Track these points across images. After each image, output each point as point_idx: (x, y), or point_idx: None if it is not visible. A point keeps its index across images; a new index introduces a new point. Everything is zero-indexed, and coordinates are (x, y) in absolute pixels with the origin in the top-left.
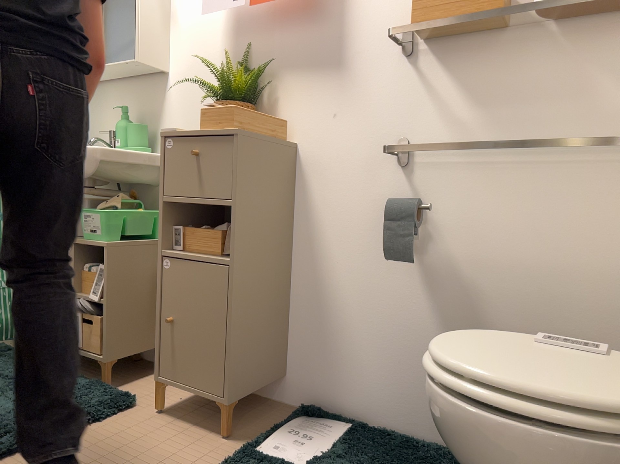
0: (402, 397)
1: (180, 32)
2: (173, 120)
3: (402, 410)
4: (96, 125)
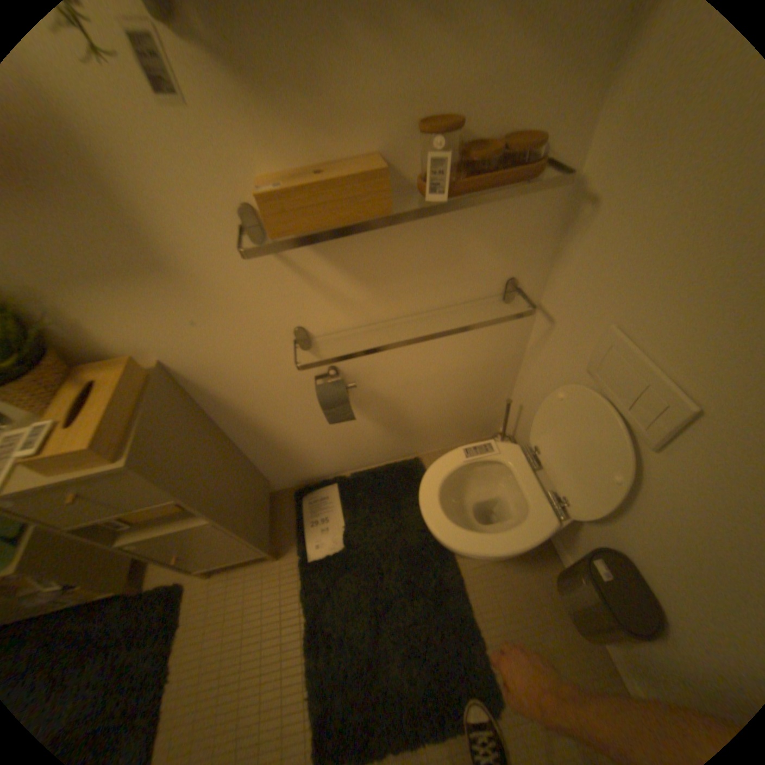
0: (358, 456)
1: None
2: None
3: (359, 459)
4: None
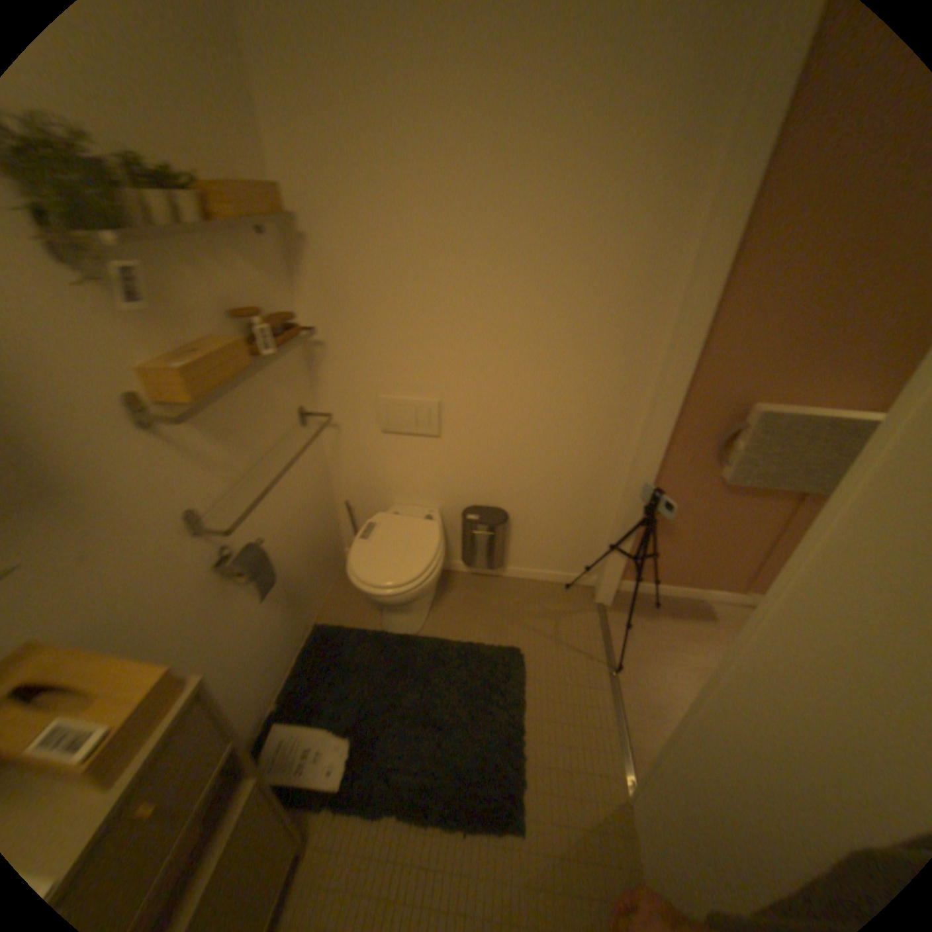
0: (271, 670)
1: None
2: None
3: (273, 675)
4: None
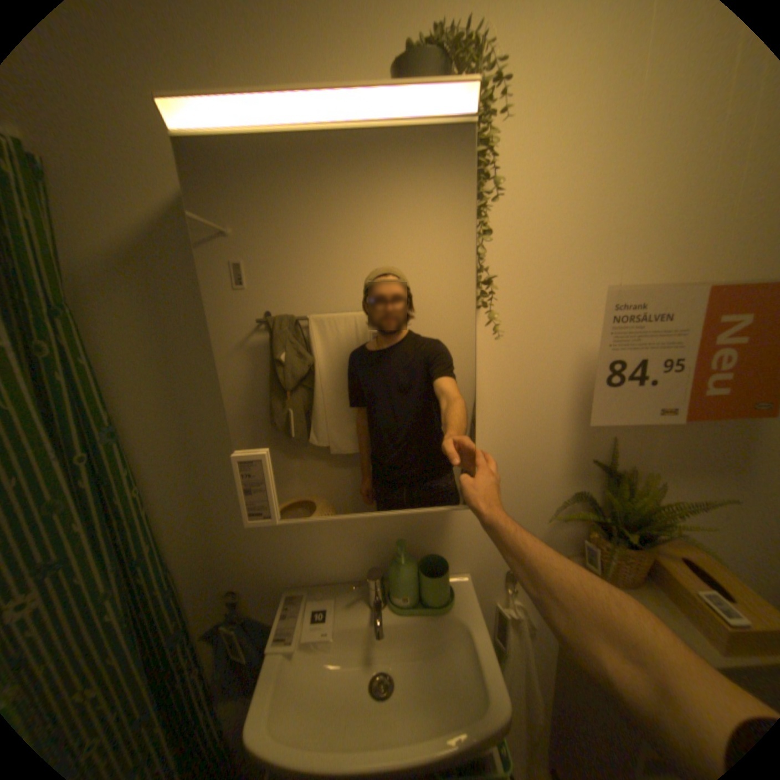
0: None
1: (481, 412)
2: (468, 531)
3: None
4: (287, 545)
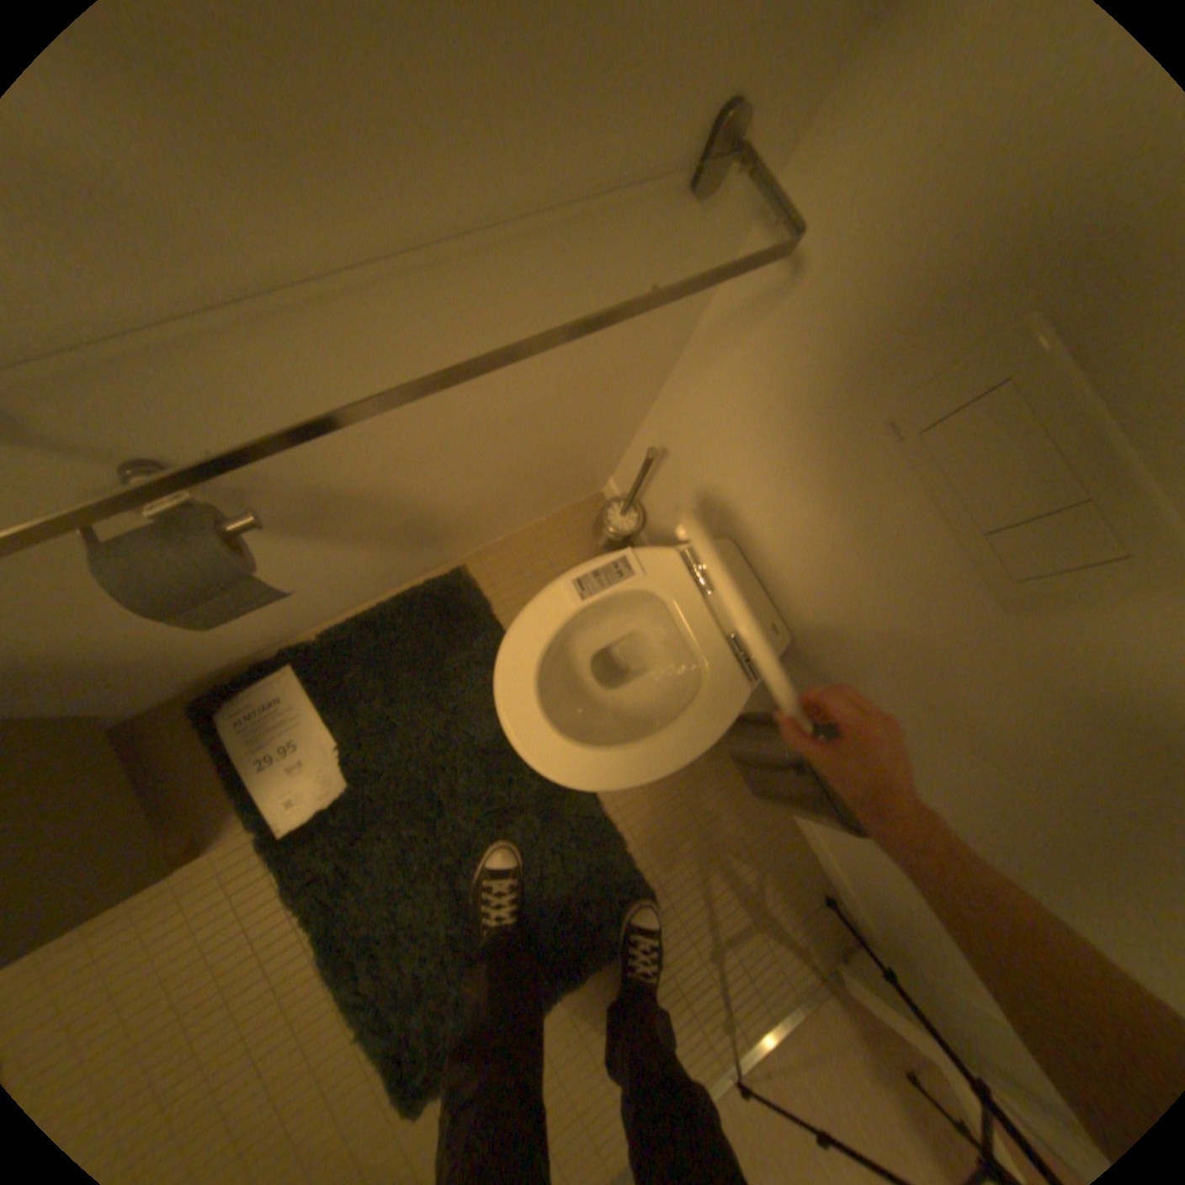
0: (324, 603)
1: None
2: None
3: (329, 606)
4: None
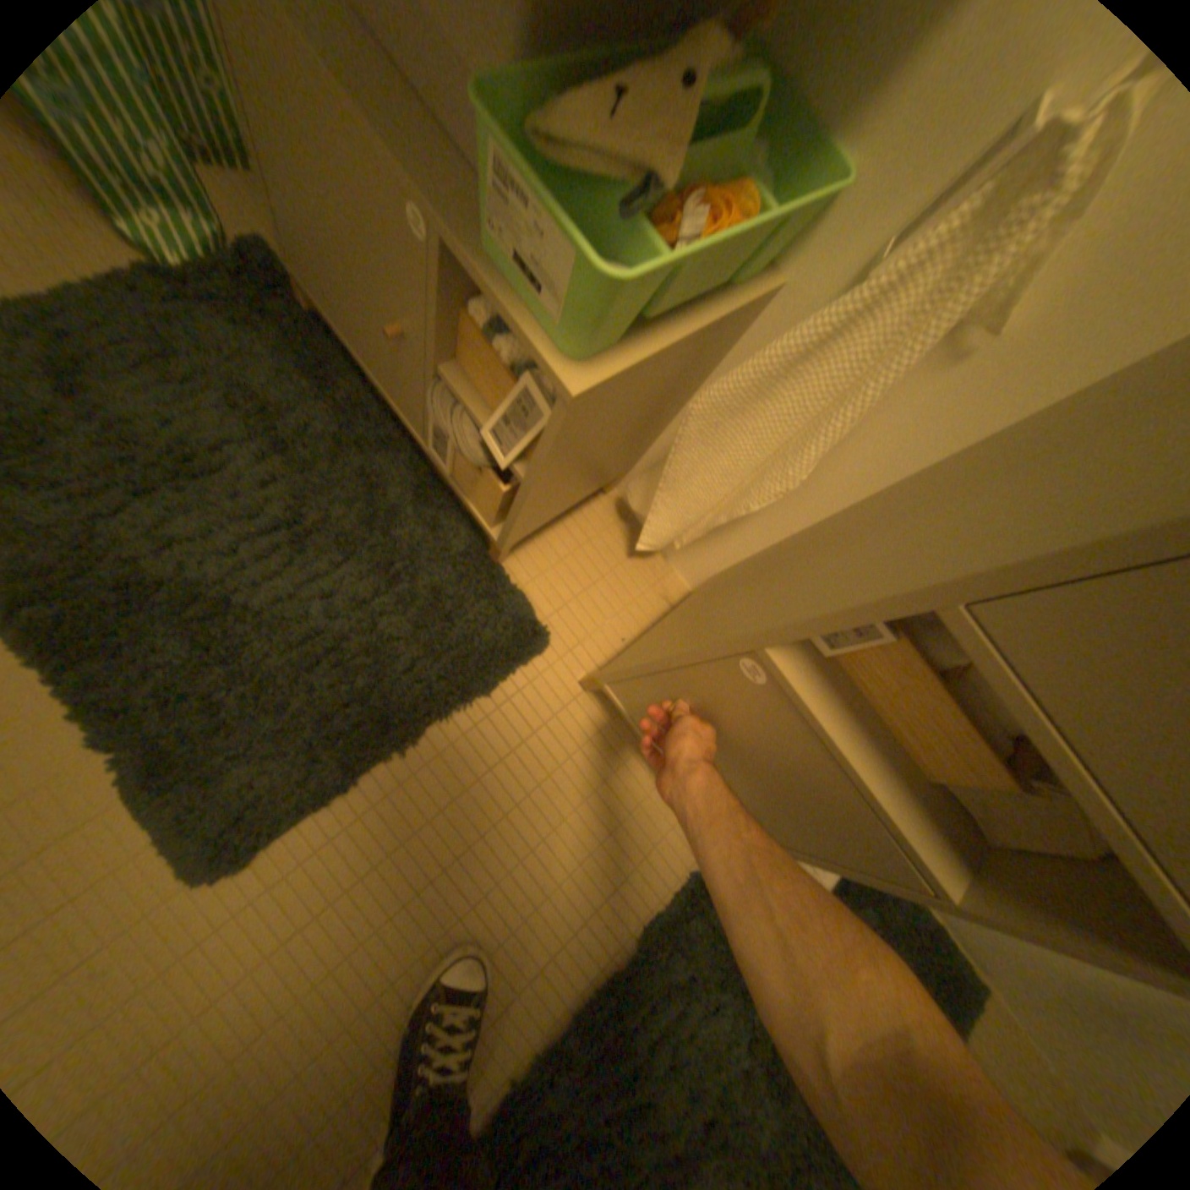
0: None
1: None
2: None
3: None
4: None
